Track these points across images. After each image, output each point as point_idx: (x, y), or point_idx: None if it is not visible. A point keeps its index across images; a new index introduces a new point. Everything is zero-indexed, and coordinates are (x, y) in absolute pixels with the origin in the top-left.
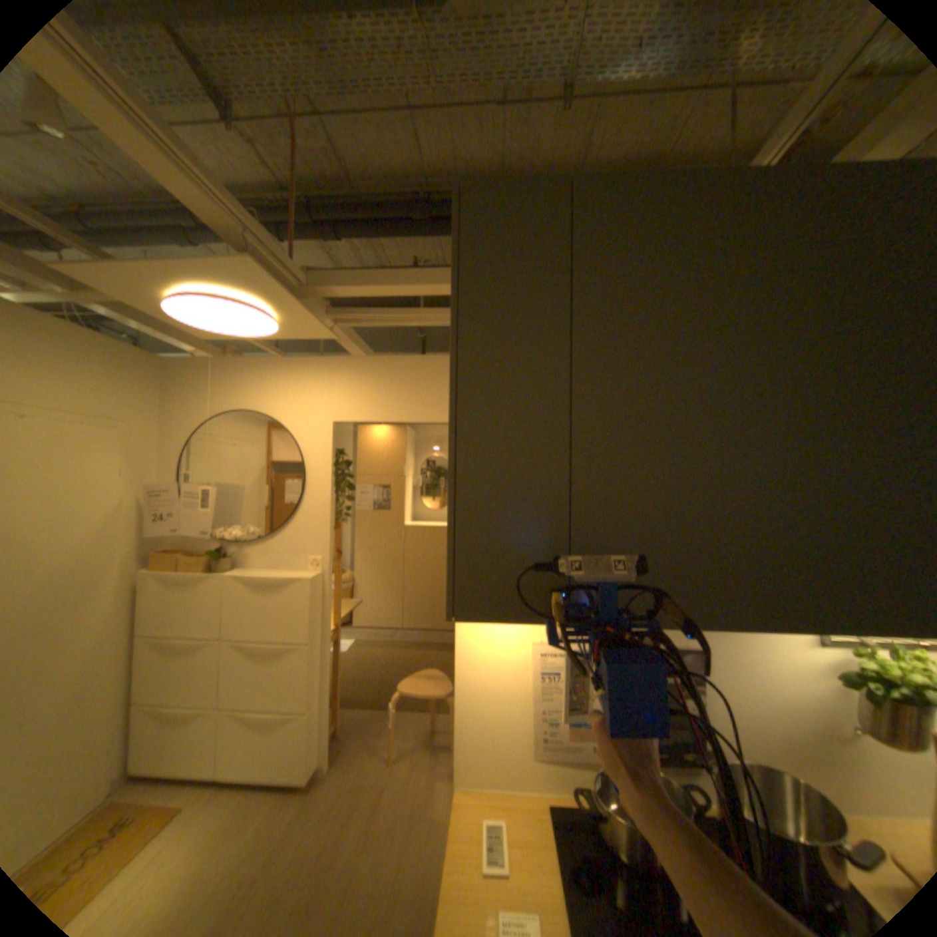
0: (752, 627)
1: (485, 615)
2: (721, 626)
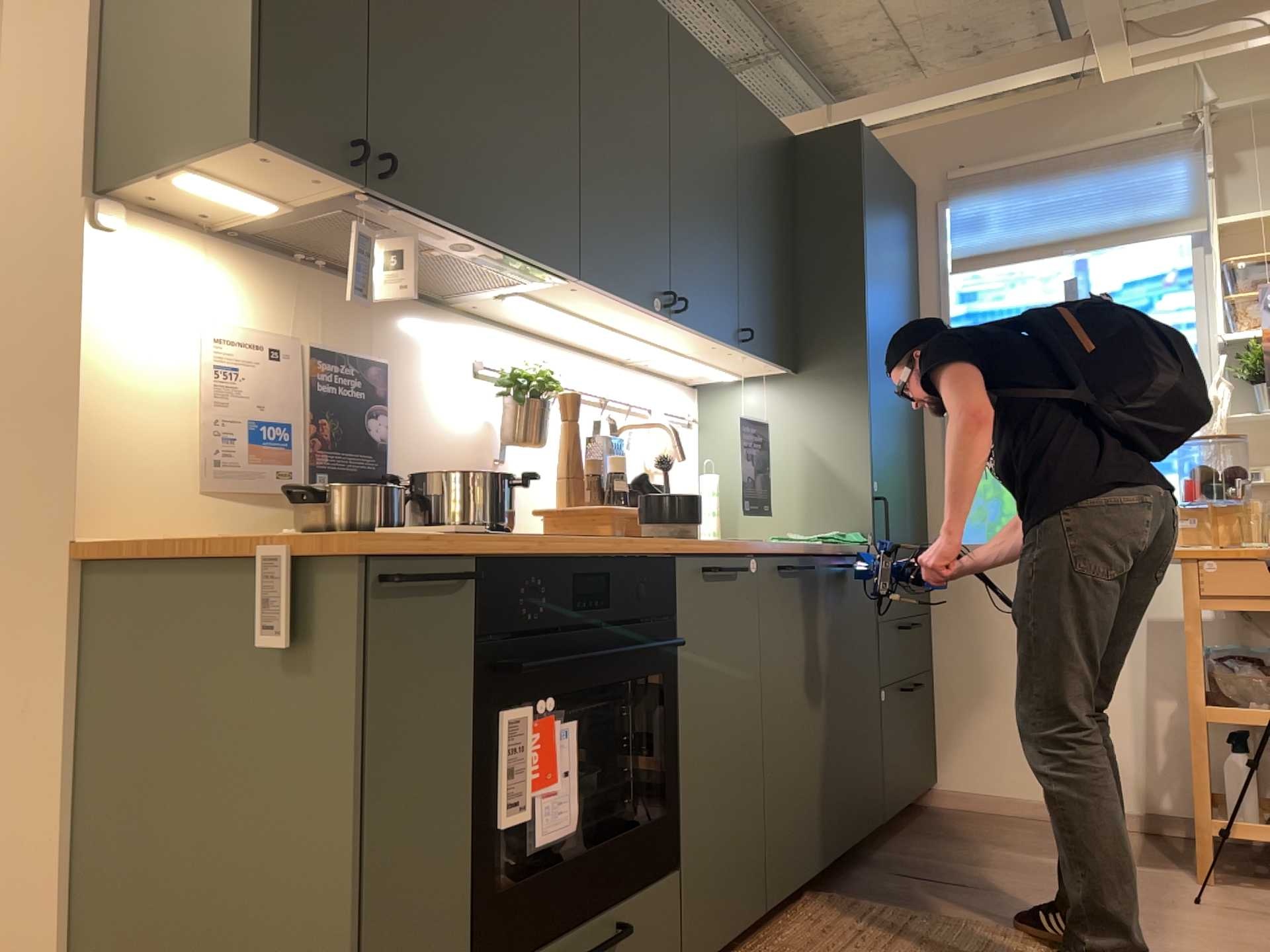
0: (483, 242)
1: (286, 151)
2: (465, 235)
